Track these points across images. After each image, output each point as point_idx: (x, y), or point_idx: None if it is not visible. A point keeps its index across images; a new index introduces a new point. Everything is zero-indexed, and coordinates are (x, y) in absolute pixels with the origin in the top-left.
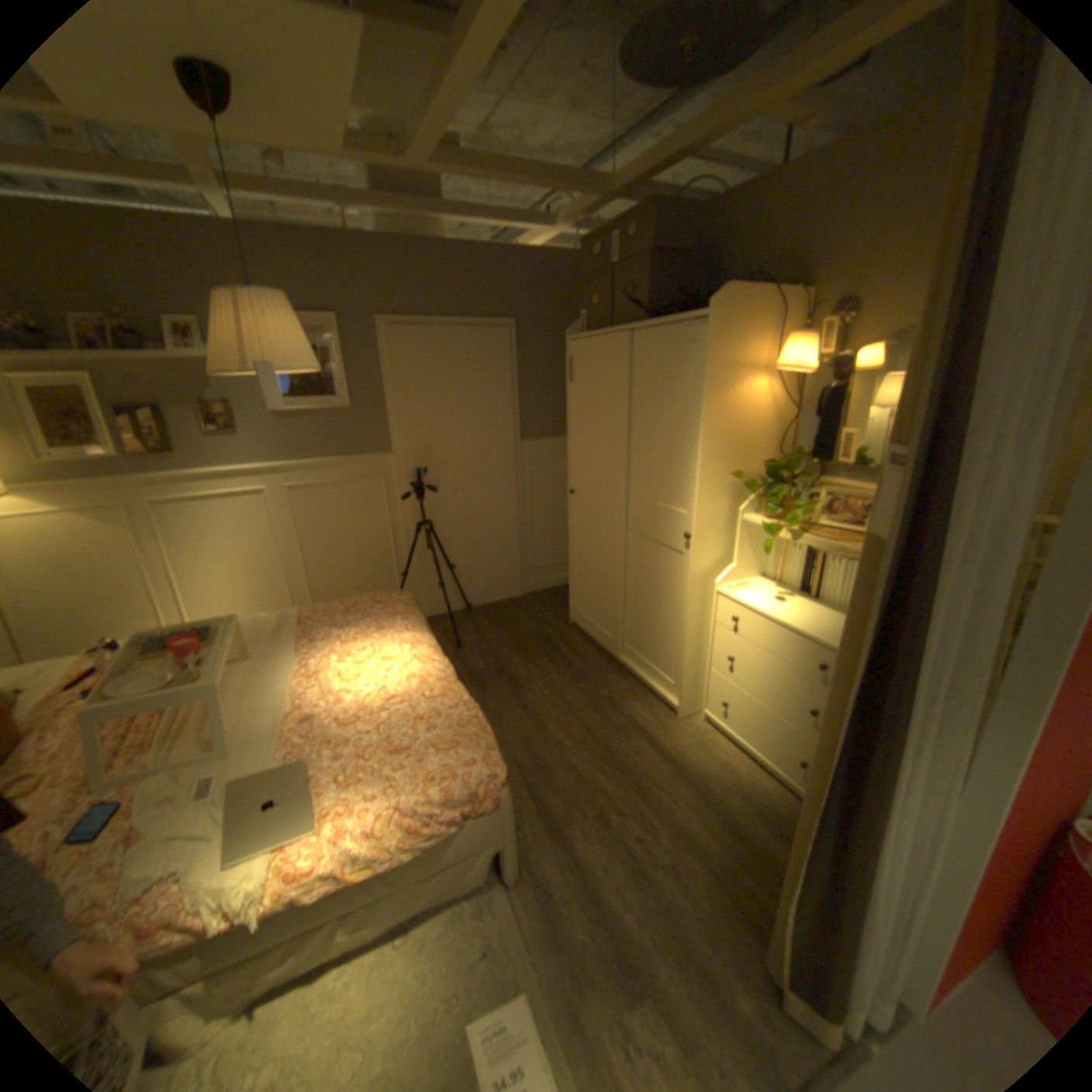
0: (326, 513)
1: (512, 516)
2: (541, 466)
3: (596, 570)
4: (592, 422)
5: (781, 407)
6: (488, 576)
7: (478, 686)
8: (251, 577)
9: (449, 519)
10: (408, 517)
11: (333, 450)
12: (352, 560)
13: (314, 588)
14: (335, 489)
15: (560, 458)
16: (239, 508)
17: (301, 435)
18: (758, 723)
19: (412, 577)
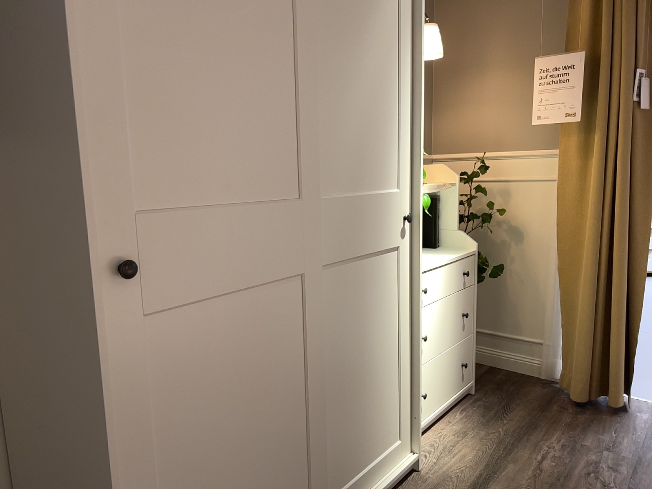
0: None
1: None
2: None
3: (247, 428)
4: (208, 26)
5: None
6: None
7: None
8: None
9: None
10: None
11: None
12: None
13: None
14: None
15: None
16: None
17: None
18: (440, 376)
19: None
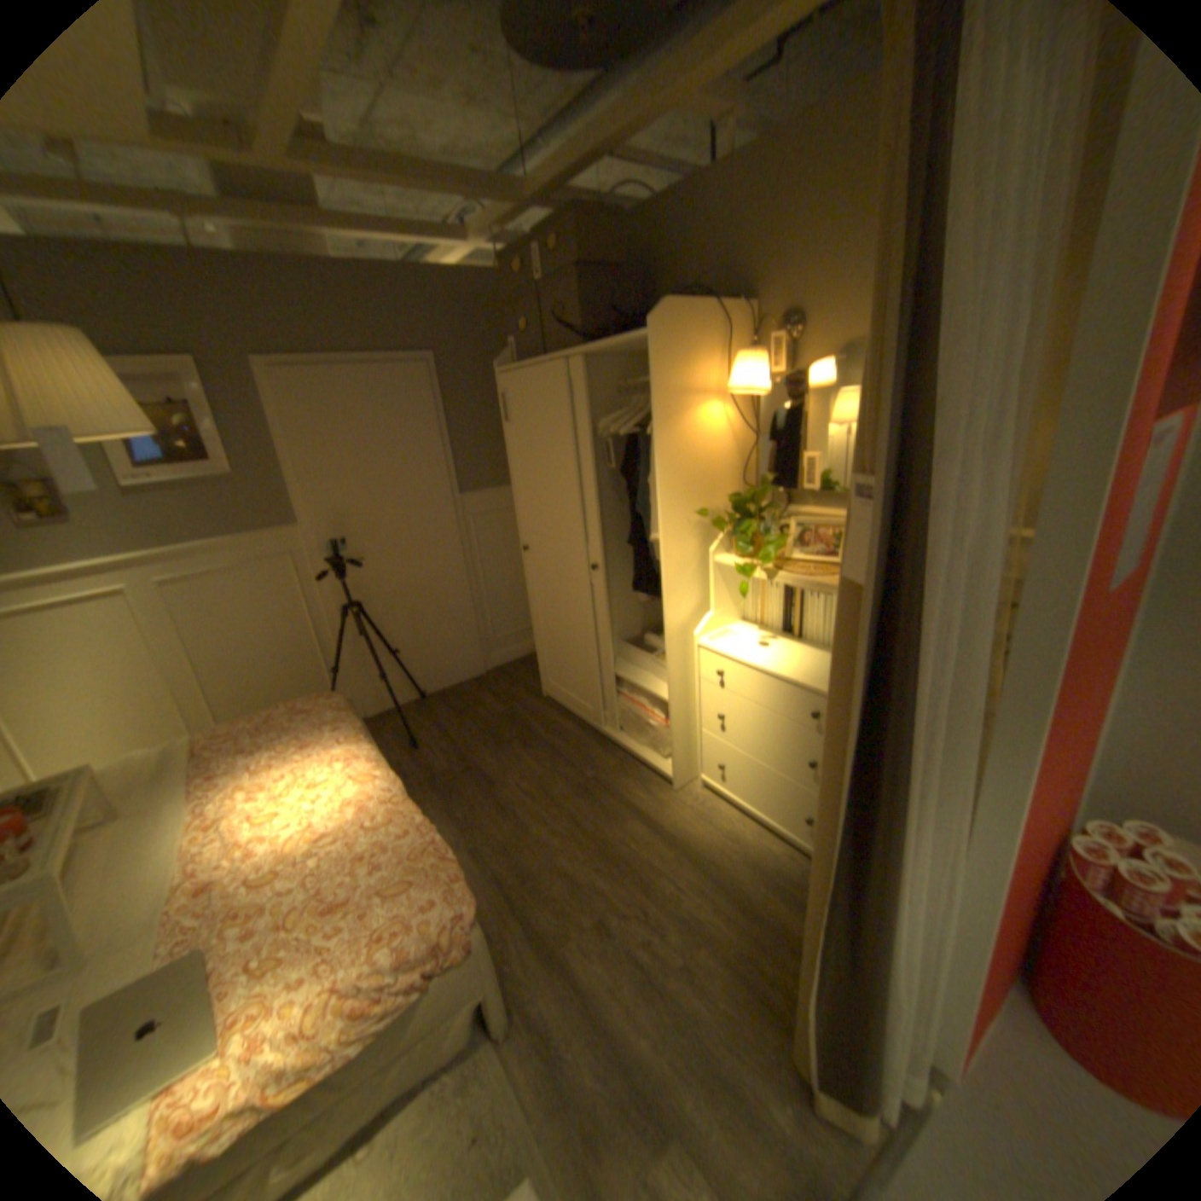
0: (217, 611)
1: (461, 585)
2: (489, 523)
3: (564, 636)
4: (537, 468)
5: (738, 435)
6: (441, 658)
7: (441, 793)
8: (122, 705)
9: (383, 598)
10: (330, 602)
11: (215, 530)
12: (263, 664)
13: (215, 706)
14: (226, 579)
15: (509, 511)
16: (89, 619)
17: (168, 516)
18: (757, 784)
19: (345, 673)
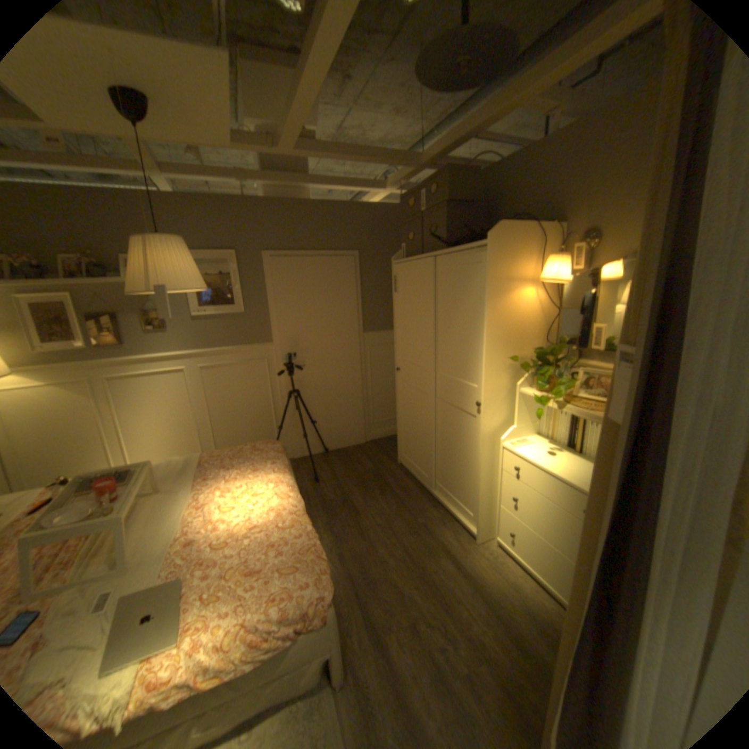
0: (225, 385)
1: (357, 386)
2: (378, 351)
3: (415, 426)
4: (410, 320)
5: (545, 308)
6: (340, 429)
7: (327, 513)
8: (173, 430)
9: (312, 389)
10: (283, 388)
11: (231, 342)
12: (243, 418)
13: (216, 438)
14: (232, 369)
15: (391, 345)
16: (166, 383)
17: (210, 332)
18: (538, 552)
19: (285, 430)
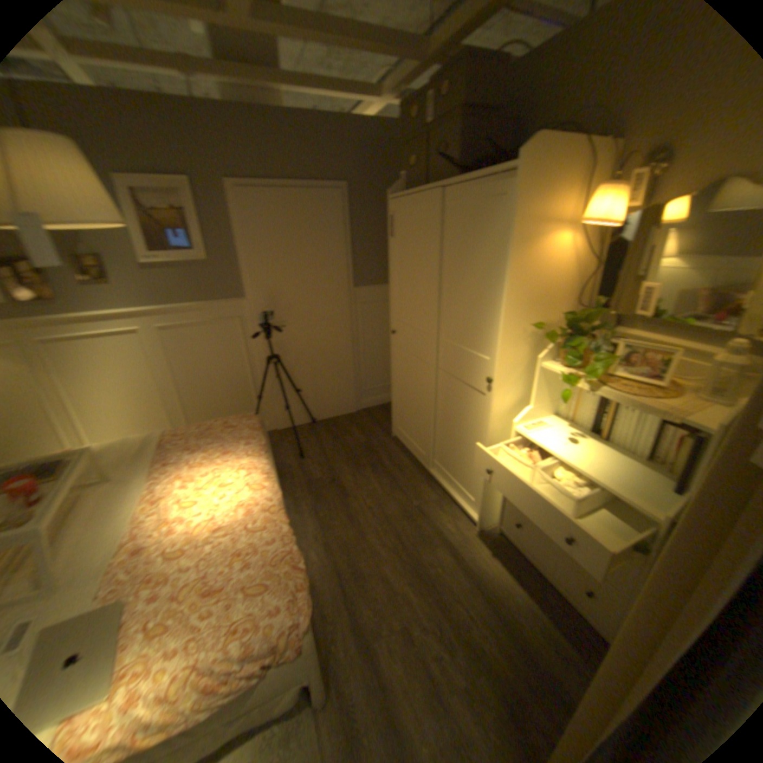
0: (189, 349)
1: (346, 349)
2: (370, 308)
3: (411, 398)
4: (408, 272)
5: (581, 259)
6: (327, 397)
7: (312, 494)
8: (130, 402)
9: (293, 353)
10: (259, 352)
11: (191, 296)
12: (214, 387)
13: (184, 409)
14: (196, 329)
15: (385, 301)
16: (113, 346)
17: (163, 284)
18: (547, 547)
19: (265, 399)
